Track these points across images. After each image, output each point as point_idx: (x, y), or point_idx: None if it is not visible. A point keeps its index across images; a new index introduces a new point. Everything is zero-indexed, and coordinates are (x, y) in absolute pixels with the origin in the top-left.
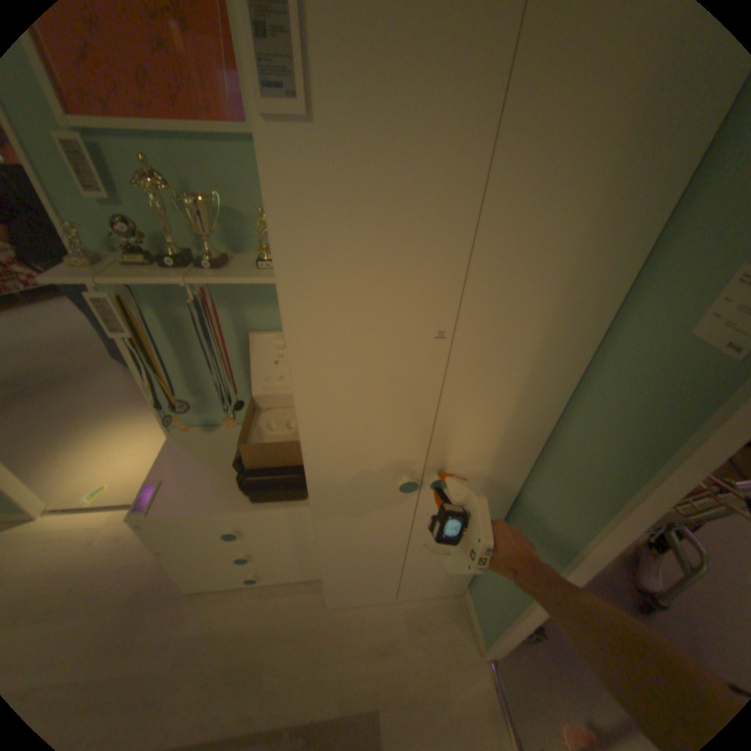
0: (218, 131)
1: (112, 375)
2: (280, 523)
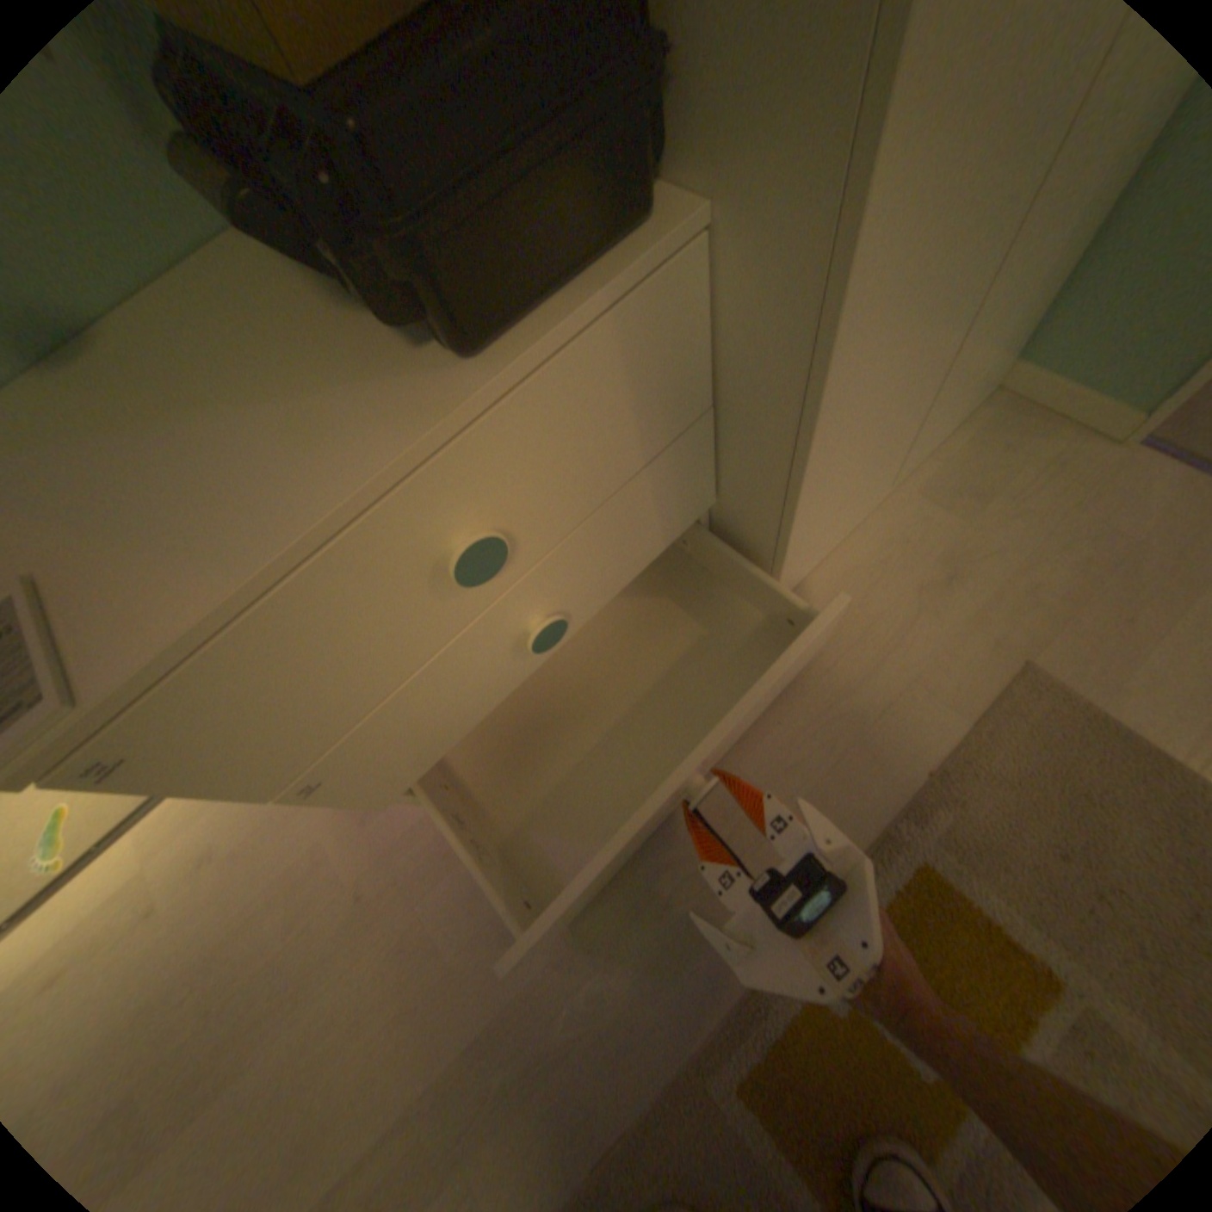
0: None
1: None
2: (606, 396)
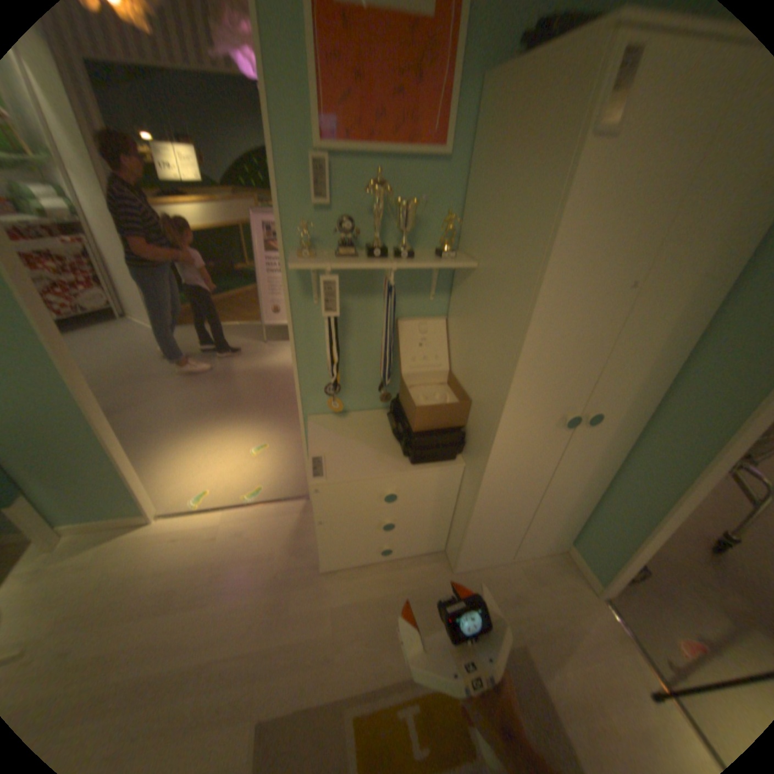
0: (424, 151)
1: (173, 393)
2: (431, 483)
